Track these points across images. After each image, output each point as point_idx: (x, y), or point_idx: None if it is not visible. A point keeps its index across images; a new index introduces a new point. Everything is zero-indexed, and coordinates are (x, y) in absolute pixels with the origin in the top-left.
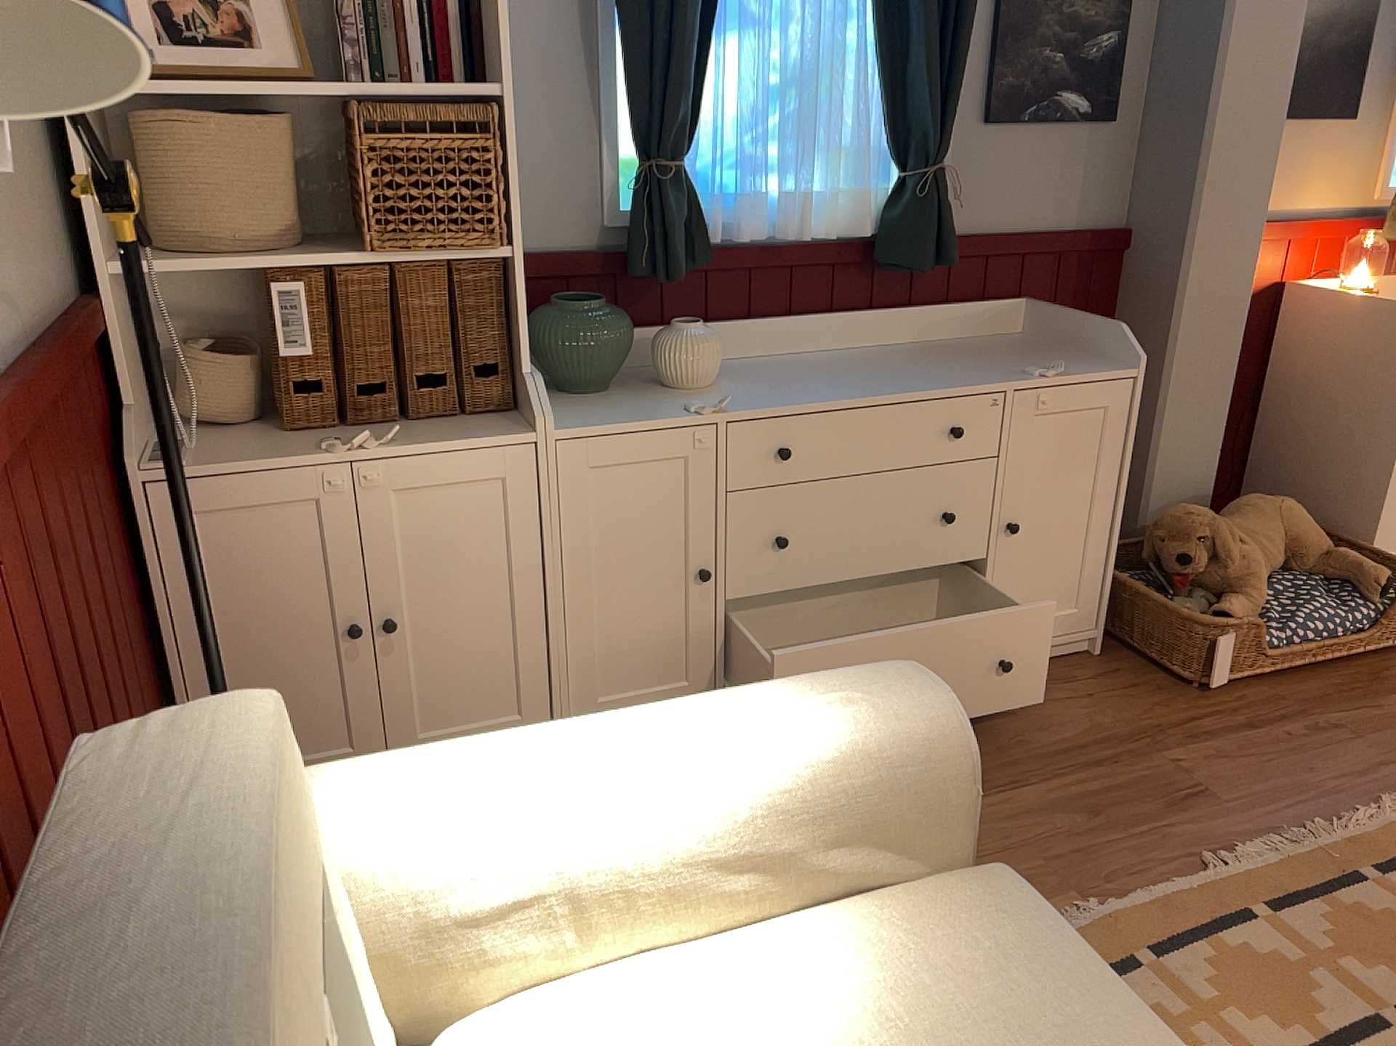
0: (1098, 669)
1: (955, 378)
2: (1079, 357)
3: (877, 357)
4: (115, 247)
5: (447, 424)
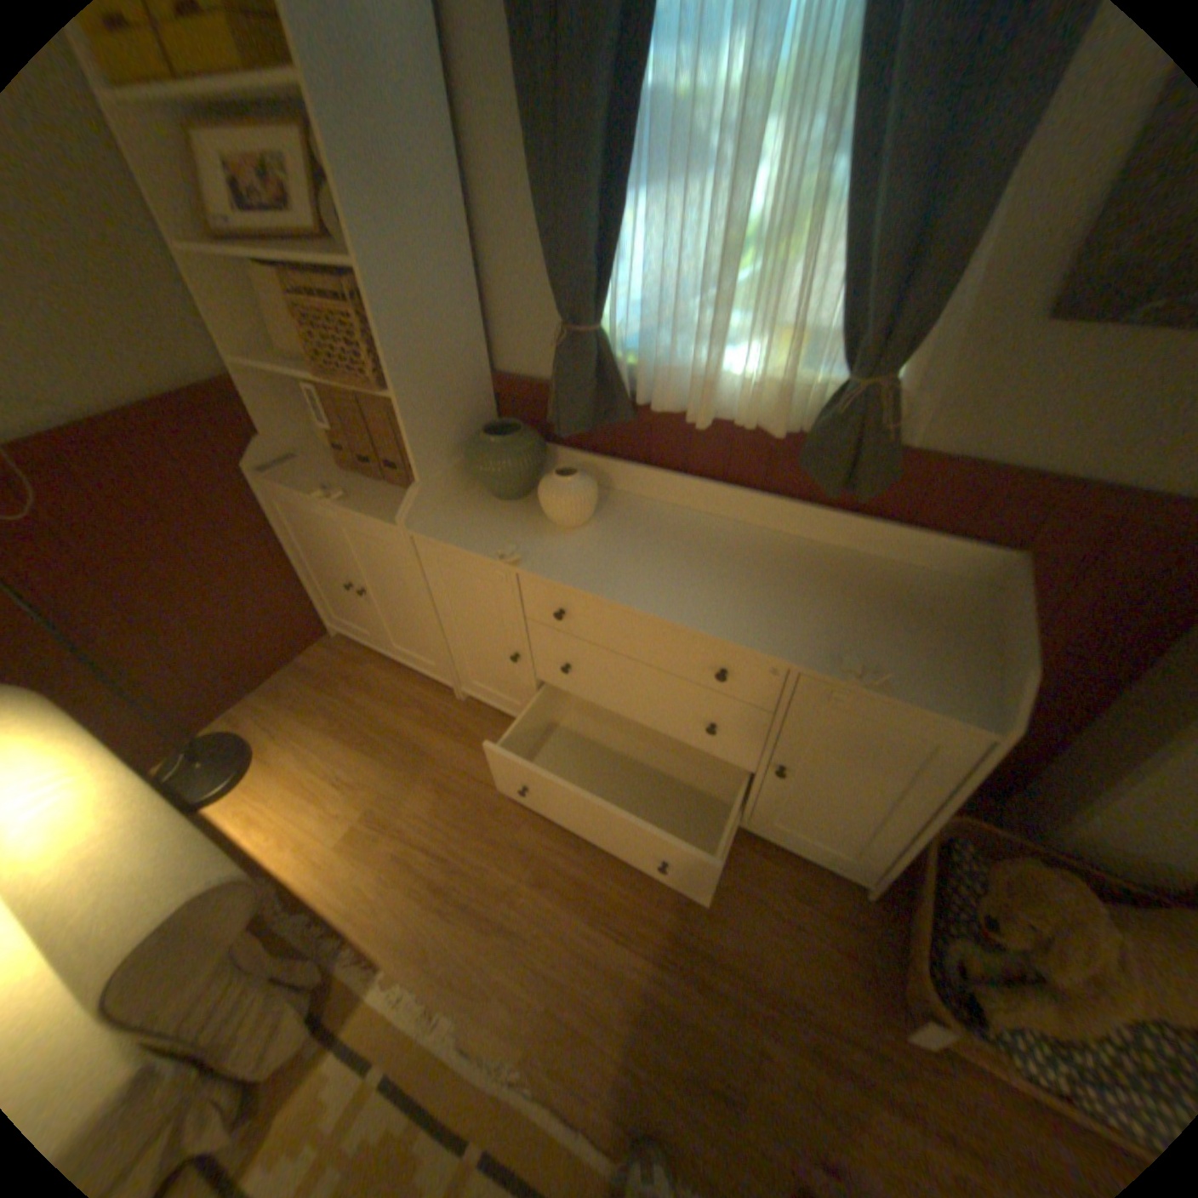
0: (848, 914)
1: (762, 624)
2: (976, 669)
3: (766, 554)
4: (257, 340)
5: (395, 494)
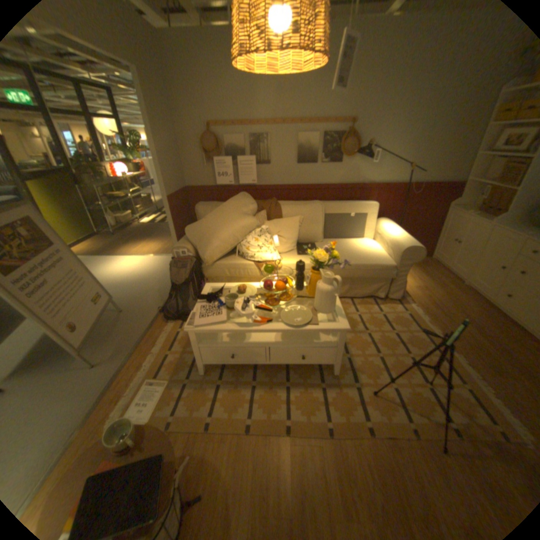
0: None
1: None
2: None
3: None
4: (479, 176)
5: (493, 218)
